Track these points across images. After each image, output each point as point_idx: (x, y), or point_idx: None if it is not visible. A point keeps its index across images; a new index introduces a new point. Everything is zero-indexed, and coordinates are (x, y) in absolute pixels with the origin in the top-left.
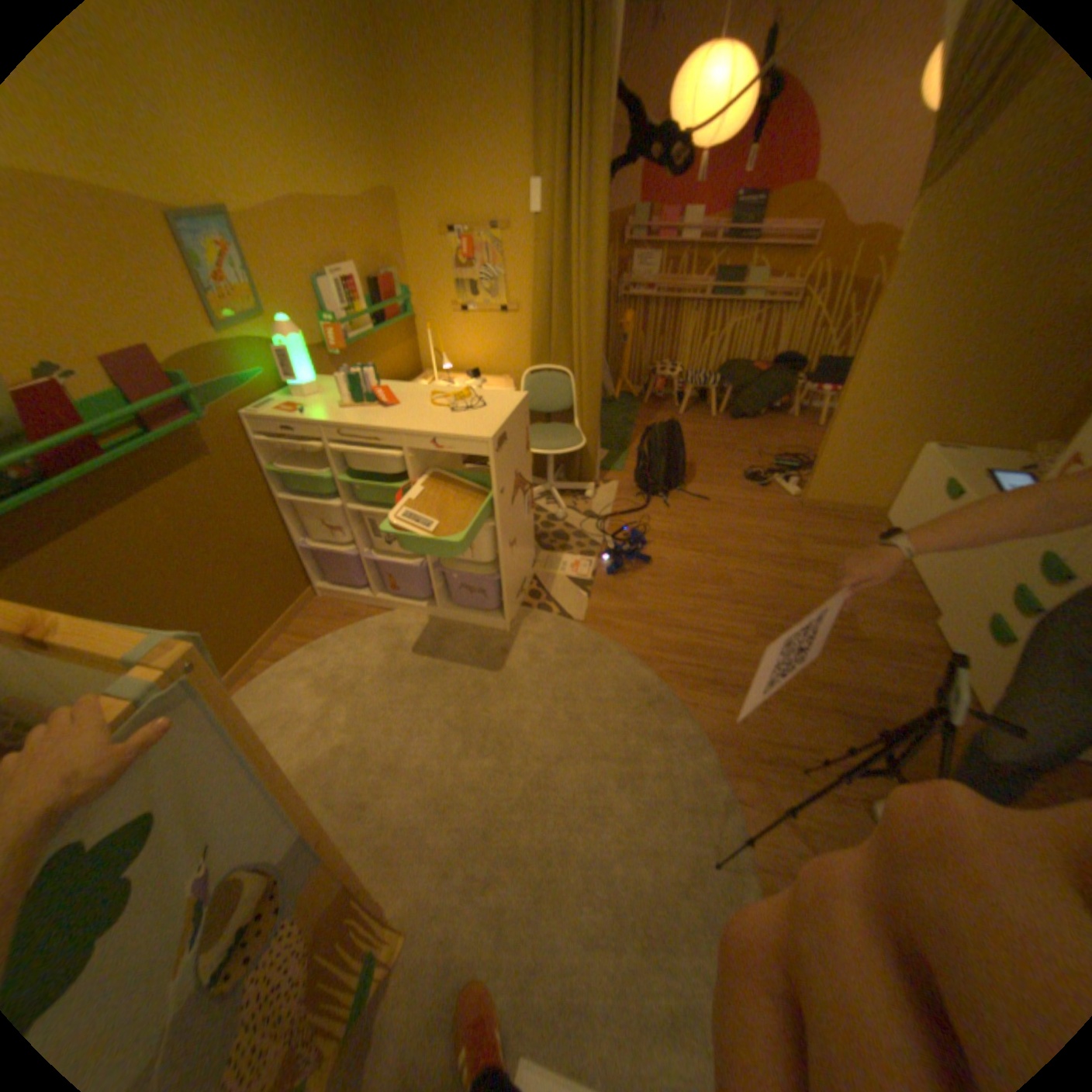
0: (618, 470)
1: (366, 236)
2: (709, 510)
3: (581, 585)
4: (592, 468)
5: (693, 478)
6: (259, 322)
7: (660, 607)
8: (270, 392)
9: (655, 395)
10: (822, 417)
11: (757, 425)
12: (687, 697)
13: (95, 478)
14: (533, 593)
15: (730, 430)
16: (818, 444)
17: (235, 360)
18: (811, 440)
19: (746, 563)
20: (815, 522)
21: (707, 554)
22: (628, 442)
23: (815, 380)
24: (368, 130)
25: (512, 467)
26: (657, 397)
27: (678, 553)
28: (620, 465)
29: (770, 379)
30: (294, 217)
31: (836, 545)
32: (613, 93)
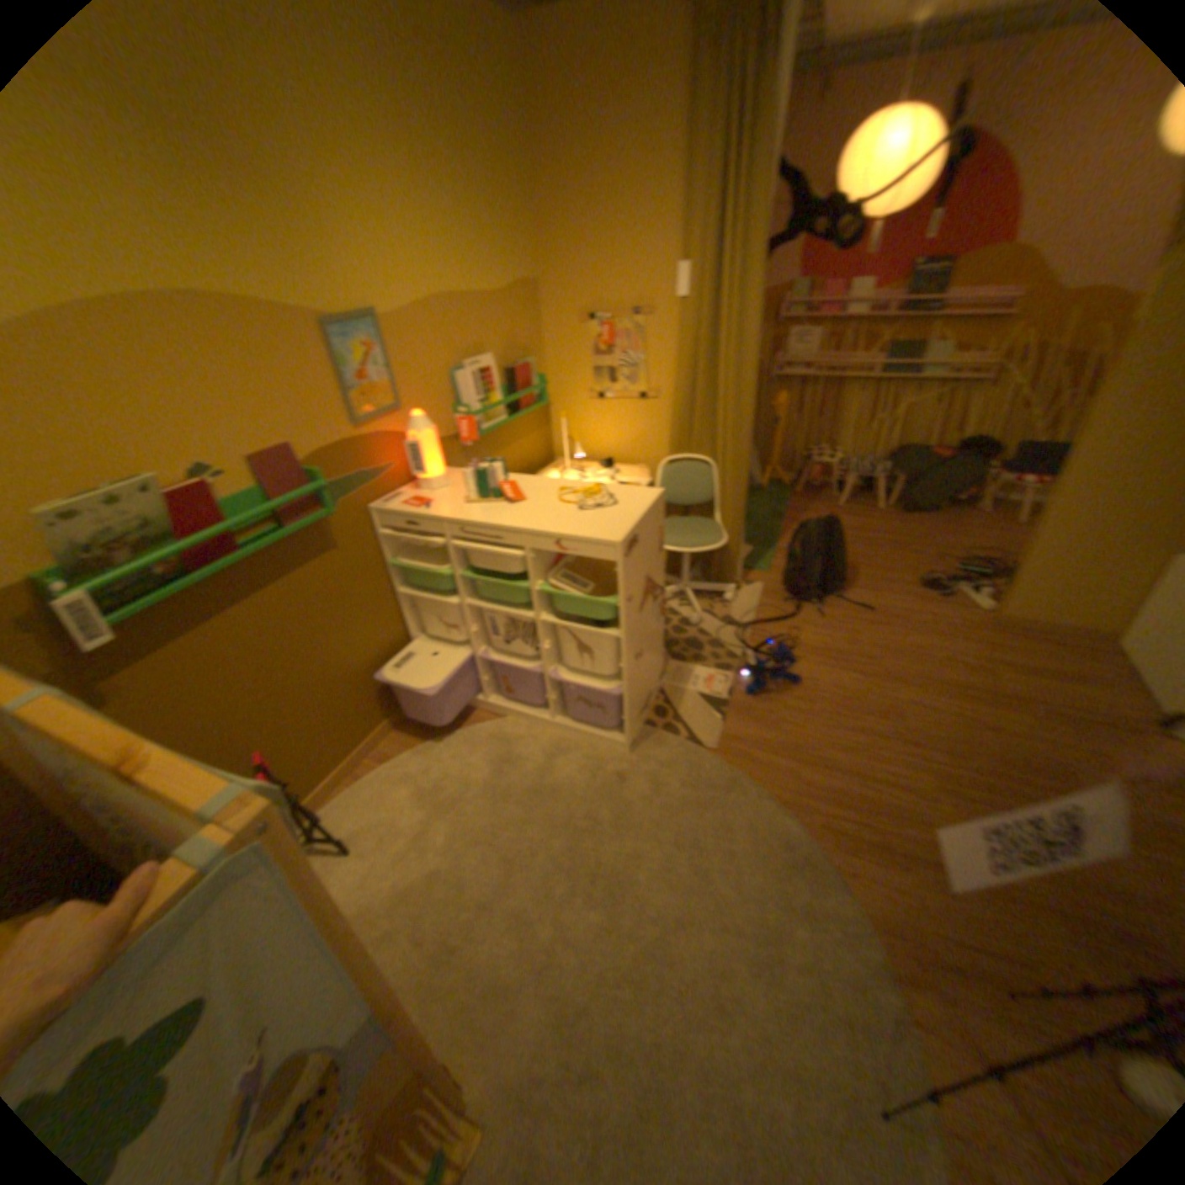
0: (762, 569)
1: (504, 327)
2: (873, 621)
3: (713, 704)
4: (731, 566)
5: (853, 582)
6: (393, 416)
7: (810, 741)
8: (397, 484)
9: (808, 483)
10: (1022, 511)
11: (936, 520)
12: (842, 862)
13: (225, 572)
14: (656, 710)
15: (900, 526)
16: (1017, 545)
17: (366, 455)
18: (1007, 541)
19: (921, 692)
20: (1015, 646)
21: (870, 677)
22: (774, 536)
23: (1013, 468)
24: (513, 225)
25: (640, 571)
26: (810, 485)
27: (833, 673)
28: (765, 563)
29: (952, 466)
30: (434, 314)
31: (1046, 678)
32: (771, 169)
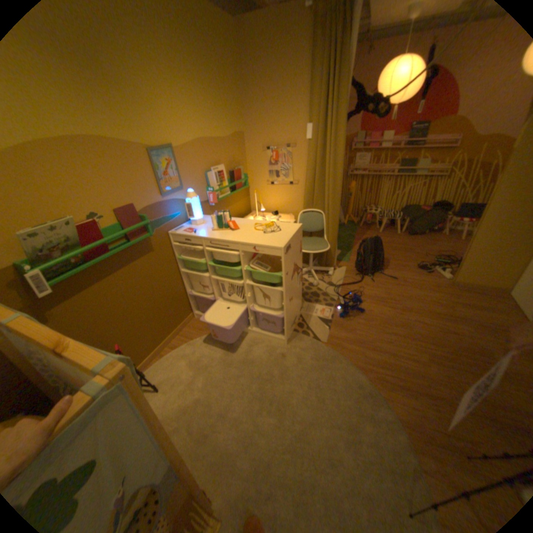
0: (345, 261)
1: (229, 153)
2: (397, 284)
3: (325, 322)
4: (332, 259)
5: (387, 266)
6: (180, 192)
7: (370, 339)
8: (182, 222)
9: (365, 222)
10: (462, 234)
11: (424, 238)
12: (386, 395)
13: (104, 261)
14: (299, 325)
15: (408, 241)
16: (461, 250)
17: (168, 209)
18: (456, 248)
19: (420, 316)
20: (462, 295)
21: (397, 309)
22: (351, 246)
23: (458, 215)
24: (234, 108)
25: (292, 261)
26: (366, 223)
27: (379, 308)
28: (347, 258)
29: (431, 214)
30: (199, 146)
31: (477, 310)
32: (349, 82)
